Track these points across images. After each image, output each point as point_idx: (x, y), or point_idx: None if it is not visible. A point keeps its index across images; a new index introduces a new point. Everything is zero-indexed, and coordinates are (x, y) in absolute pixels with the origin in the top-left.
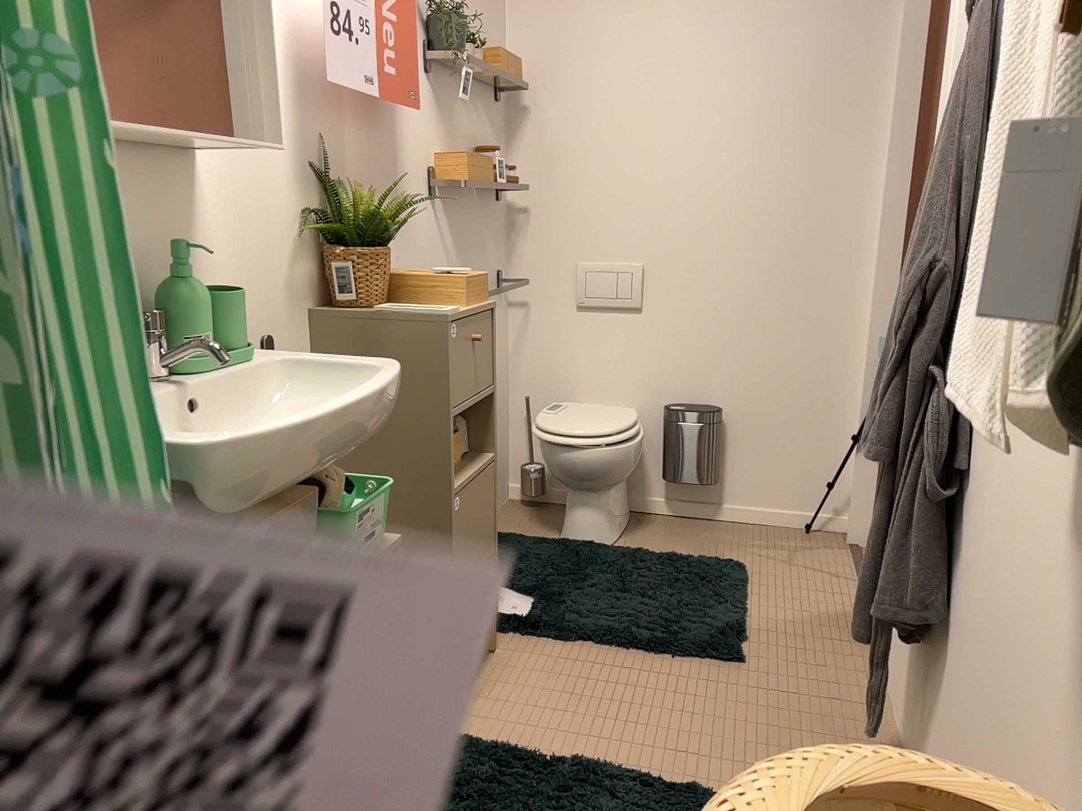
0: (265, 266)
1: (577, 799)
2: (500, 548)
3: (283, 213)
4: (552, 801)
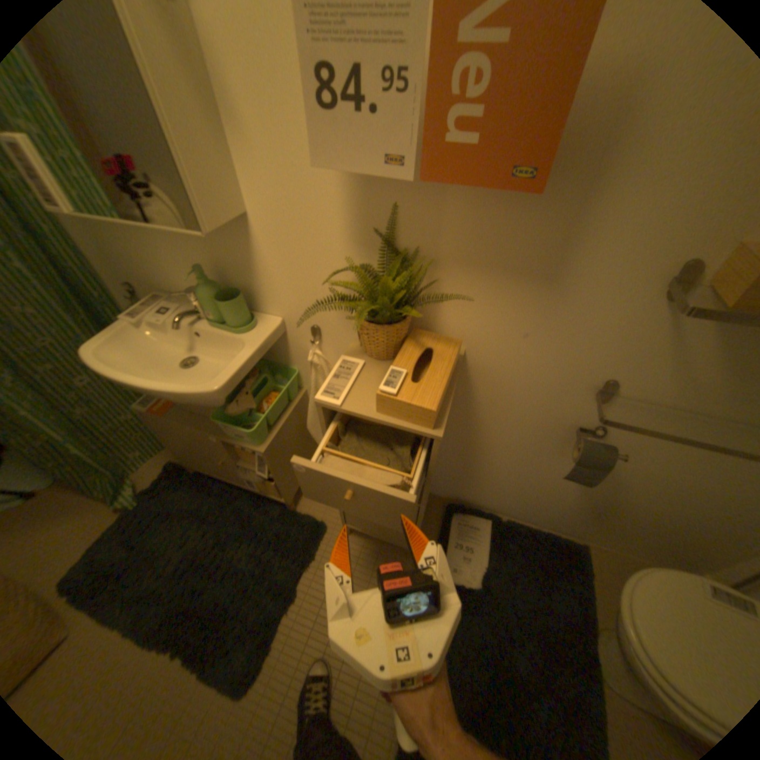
0: (308, 287)
1: (252, 595)
2: (557, 560)
3: (326, 258)
4: (255, 581)
